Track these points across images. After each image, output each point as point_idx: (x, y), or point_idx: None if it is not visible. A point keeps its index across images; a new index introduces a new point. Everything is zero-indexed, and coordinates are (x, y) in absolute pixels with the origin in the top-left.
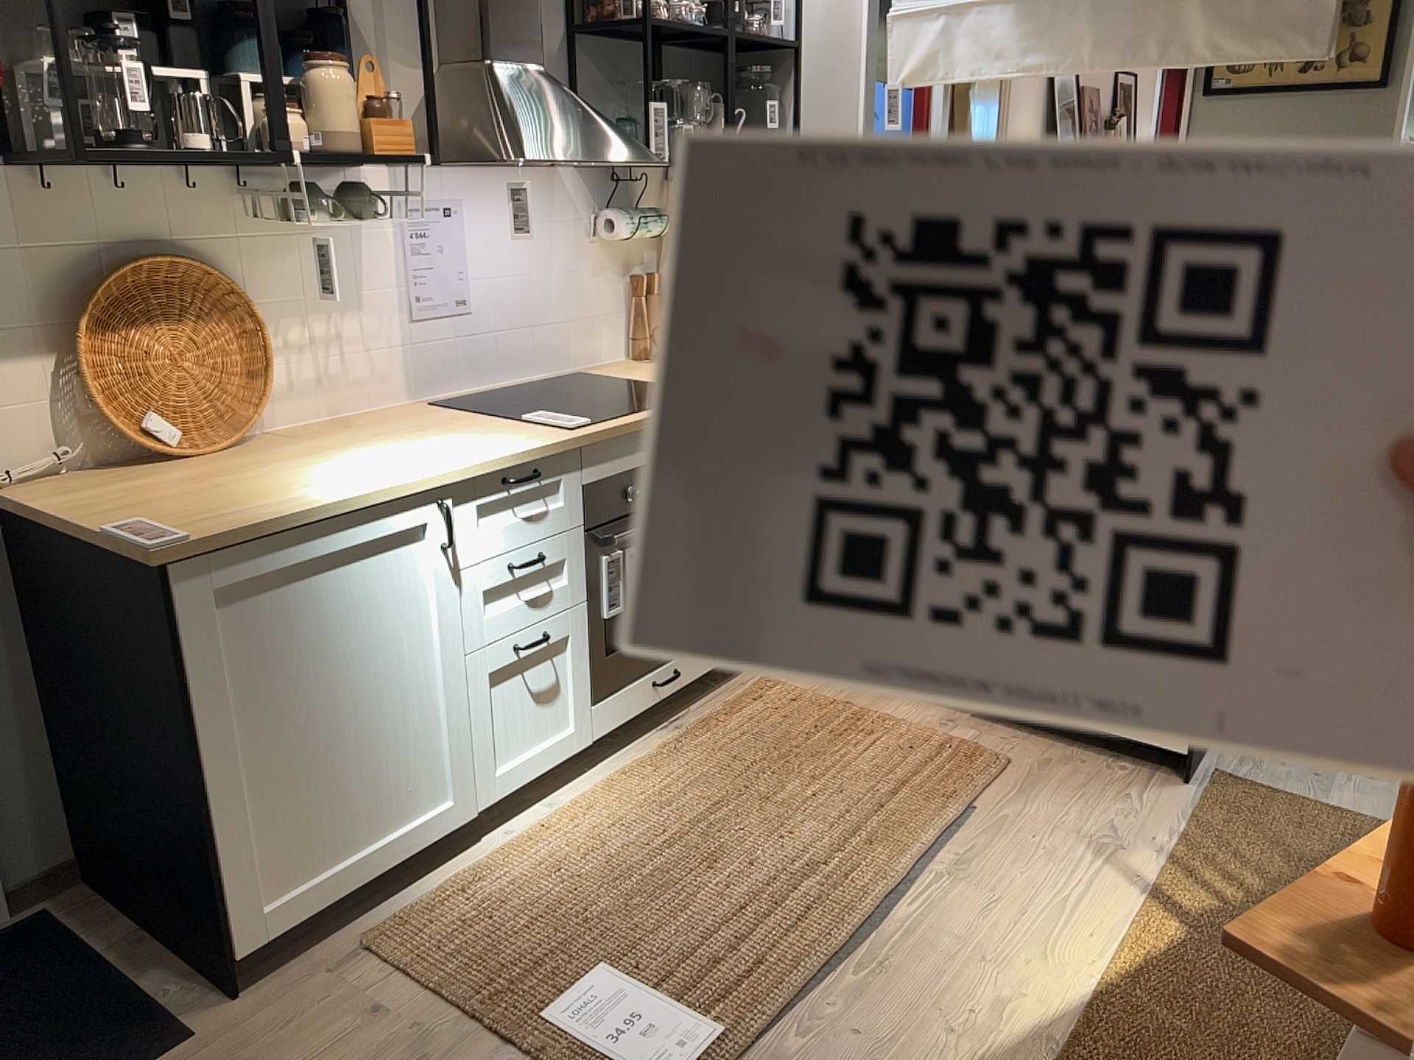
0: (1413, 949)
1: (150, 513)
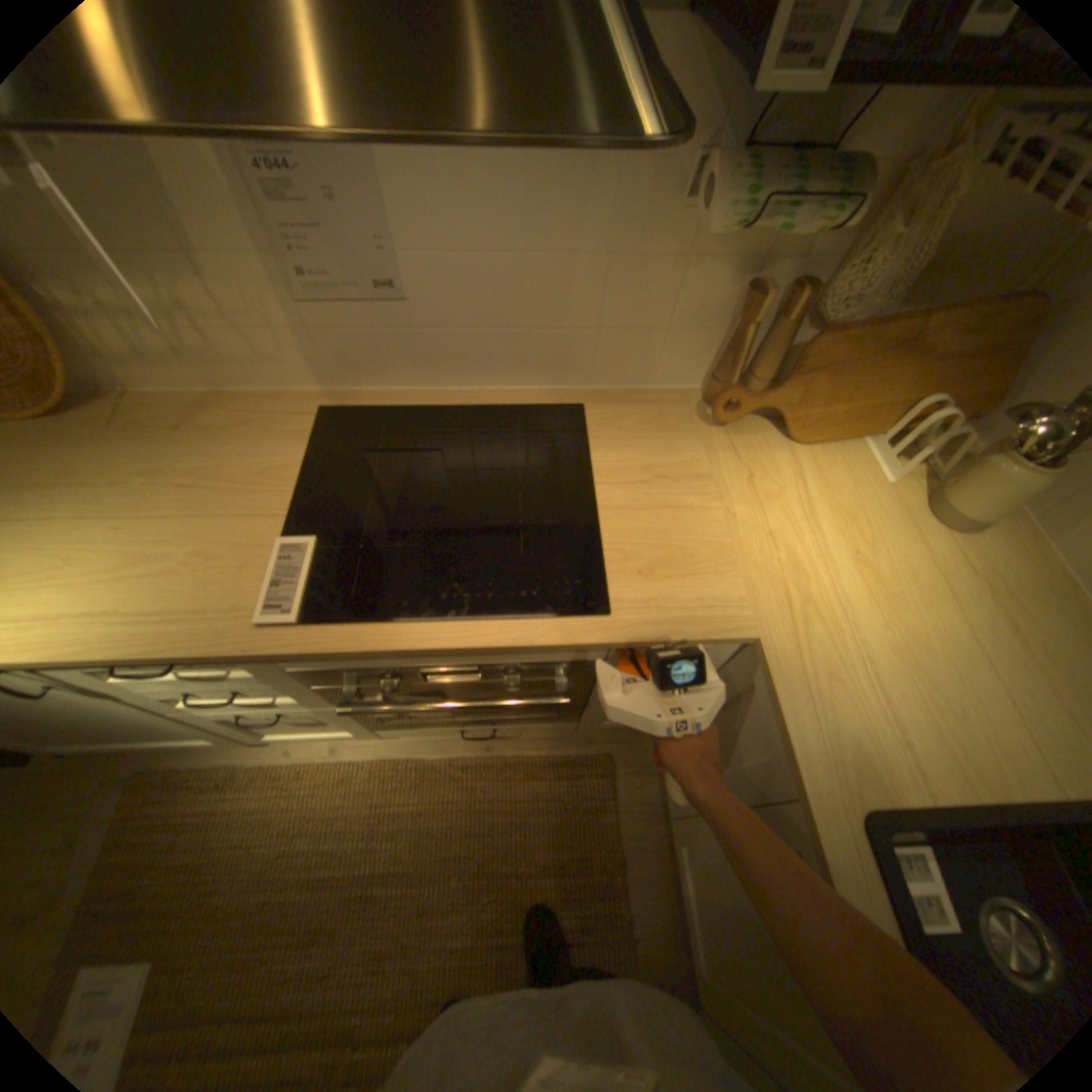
0: None
1: None
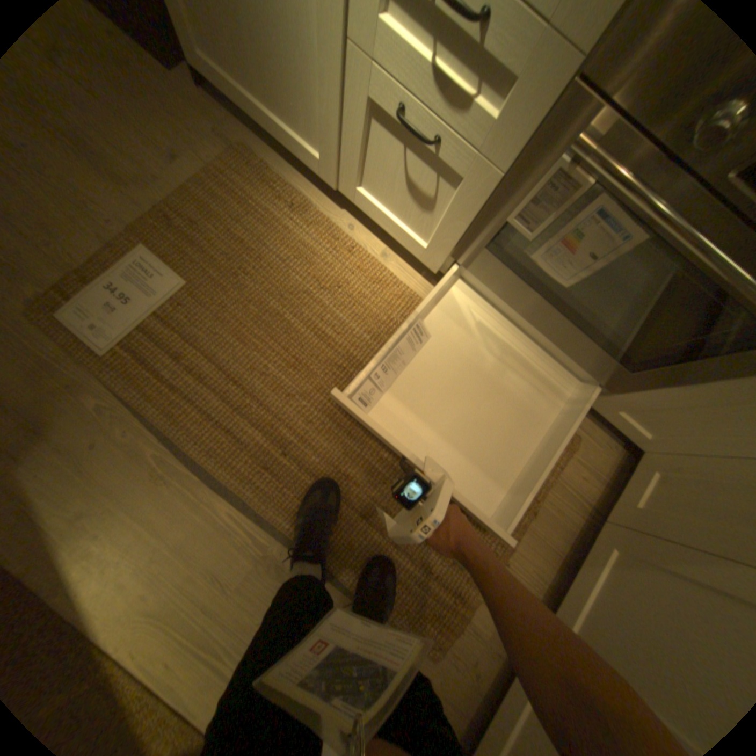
0: None
1: None
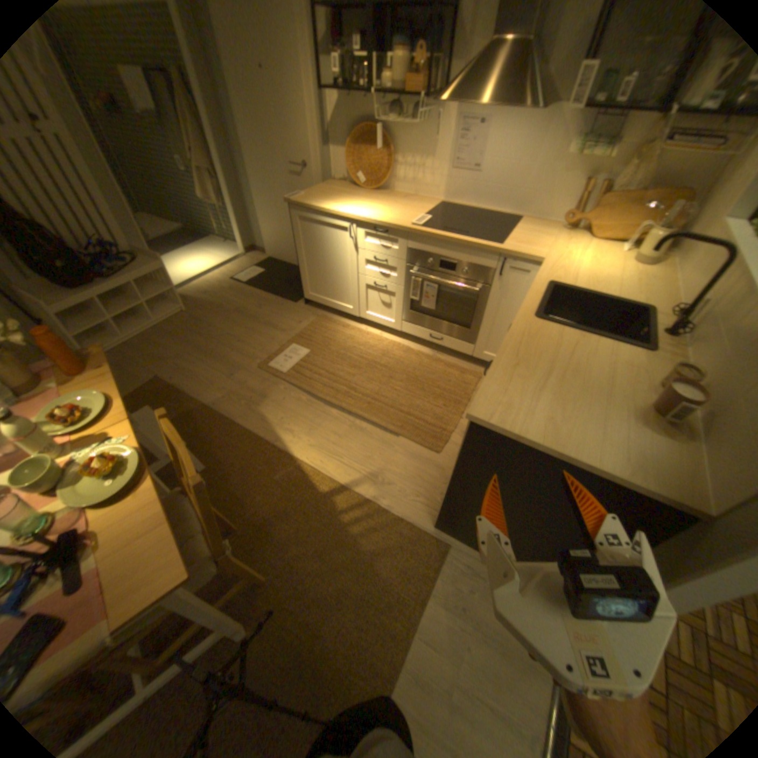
0: (73, 370)
1: (310, 195)
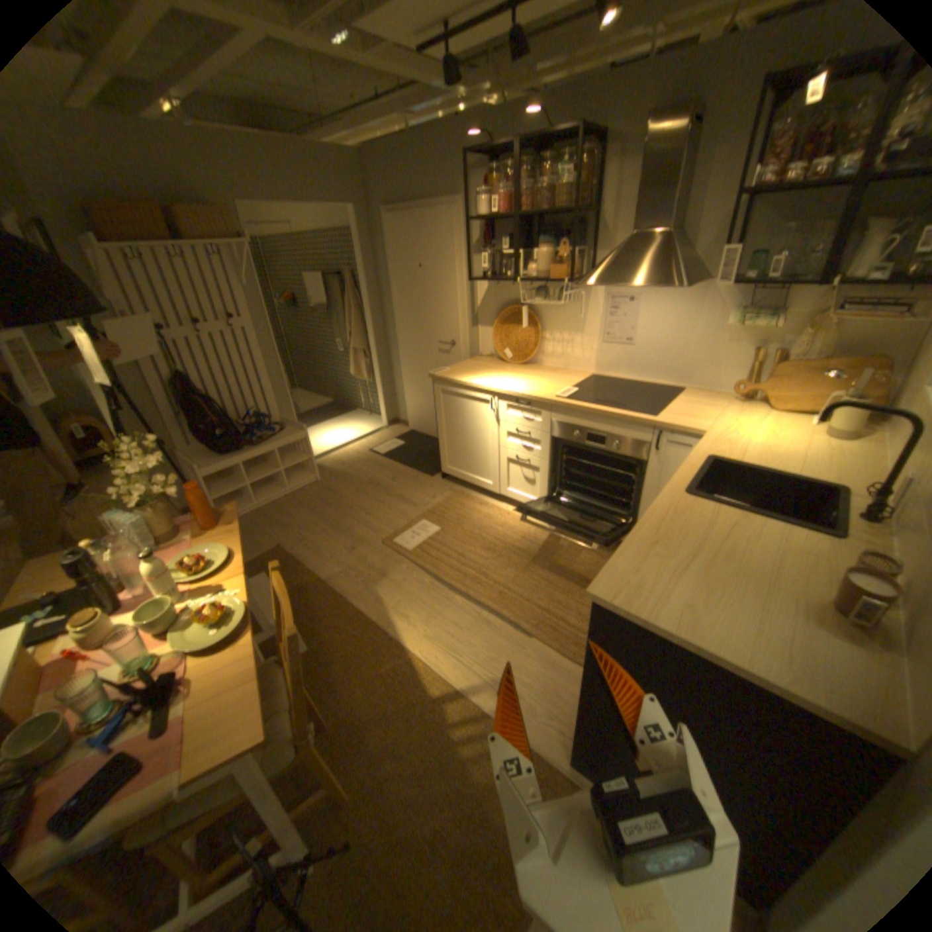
0: (209, 525)
1: (456, 370)
